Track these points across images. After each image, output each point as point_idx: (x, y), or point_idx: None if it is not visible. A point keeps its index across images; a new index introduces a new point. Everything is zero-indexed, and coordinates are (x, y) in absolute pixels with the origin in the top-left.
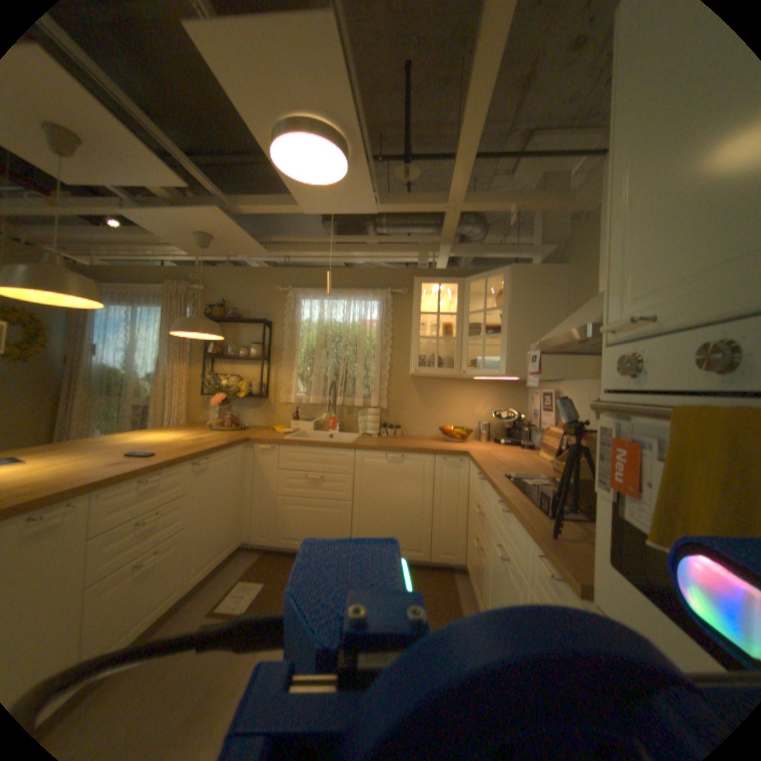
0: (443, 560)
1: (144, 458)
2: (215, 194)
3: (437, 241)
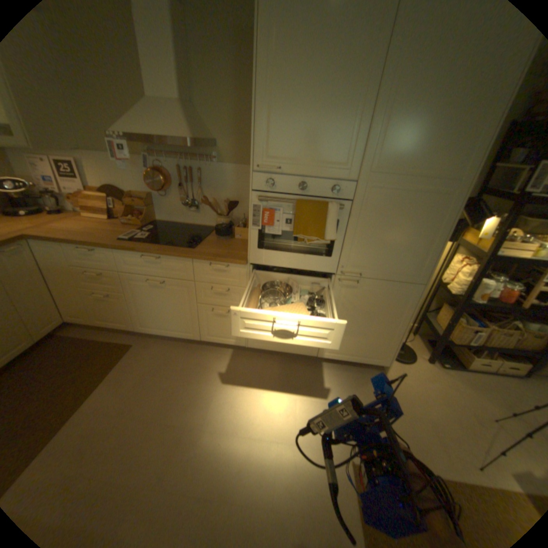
0: (45, 333)
1: None
2: None
3: None
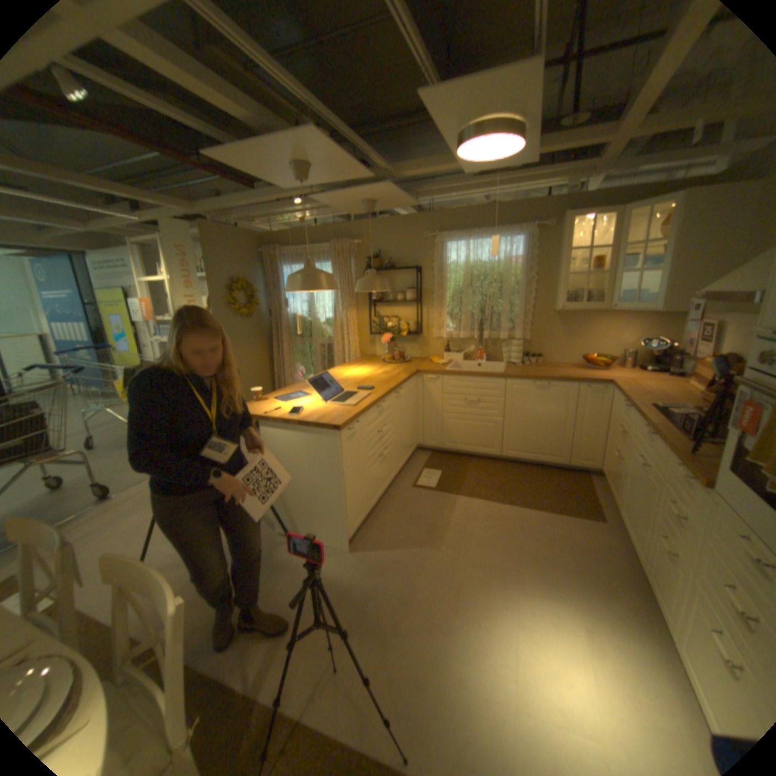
0: (582, 465)
1: (369, 390)
2: (386, 169)
3: (595, 164)
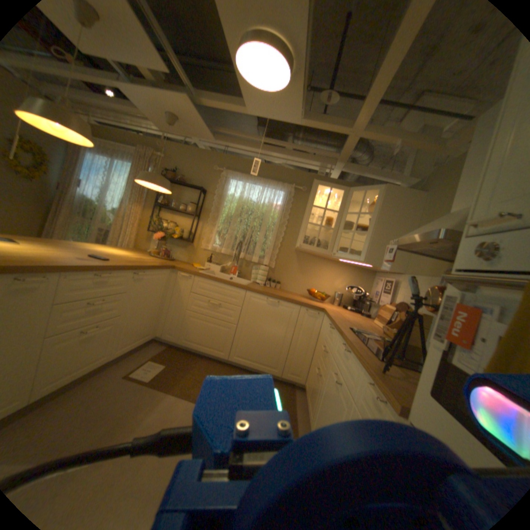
0: (290, 379)
1: (101, 260)
2: (188, 85)
3: (336, 157)
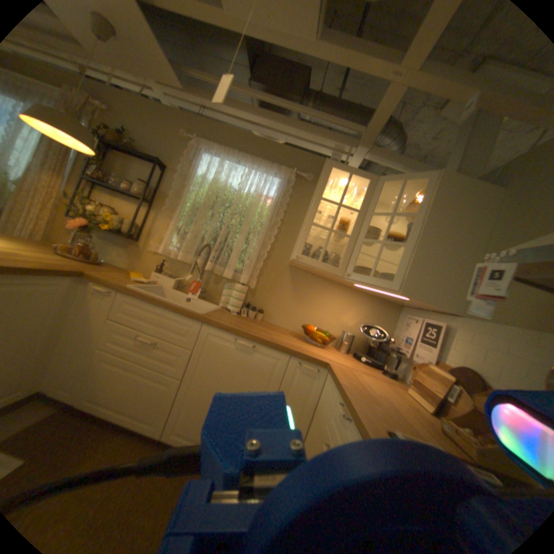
0: None
1: None
2: None
3: (362, 132)
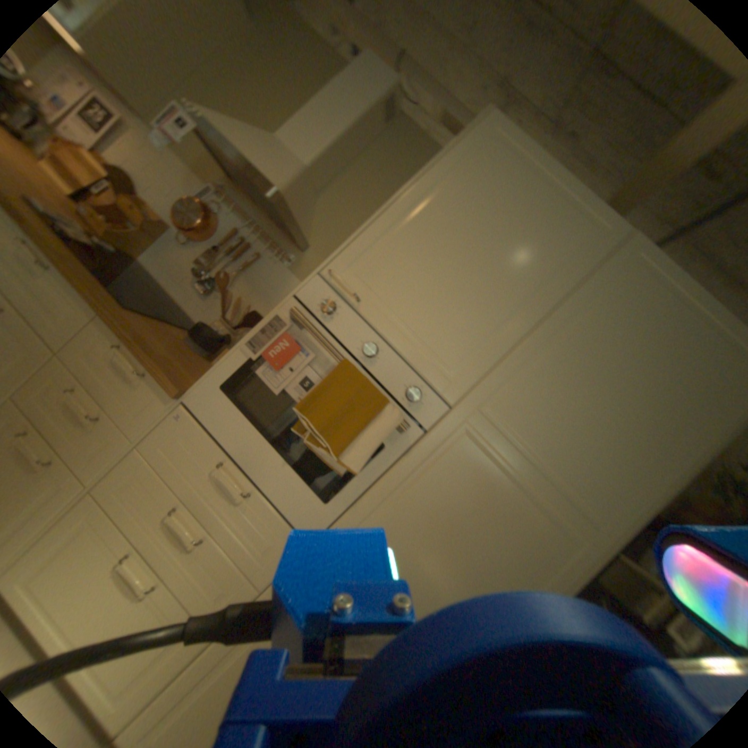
0: None
1: None
2: None
3: None
